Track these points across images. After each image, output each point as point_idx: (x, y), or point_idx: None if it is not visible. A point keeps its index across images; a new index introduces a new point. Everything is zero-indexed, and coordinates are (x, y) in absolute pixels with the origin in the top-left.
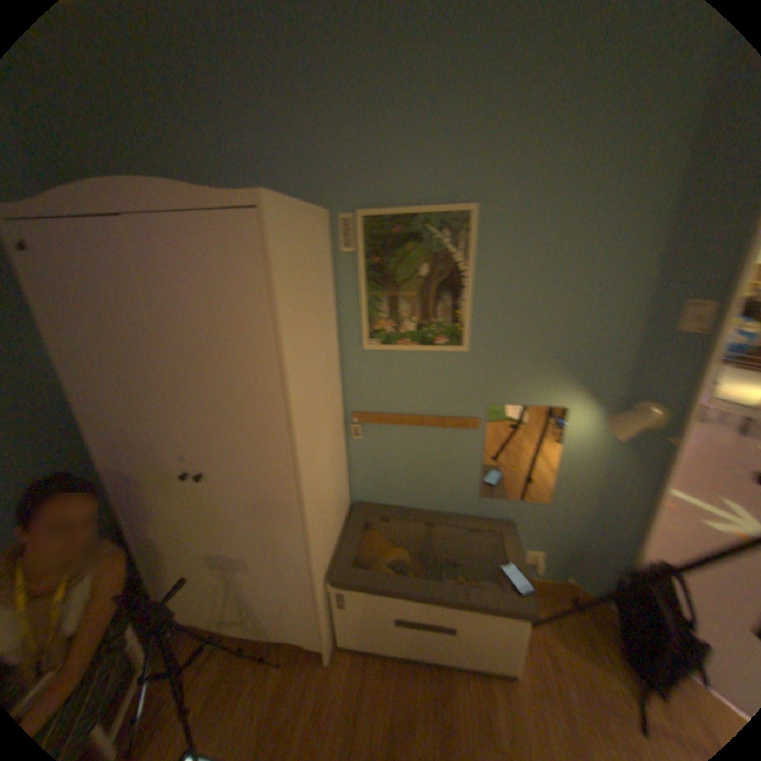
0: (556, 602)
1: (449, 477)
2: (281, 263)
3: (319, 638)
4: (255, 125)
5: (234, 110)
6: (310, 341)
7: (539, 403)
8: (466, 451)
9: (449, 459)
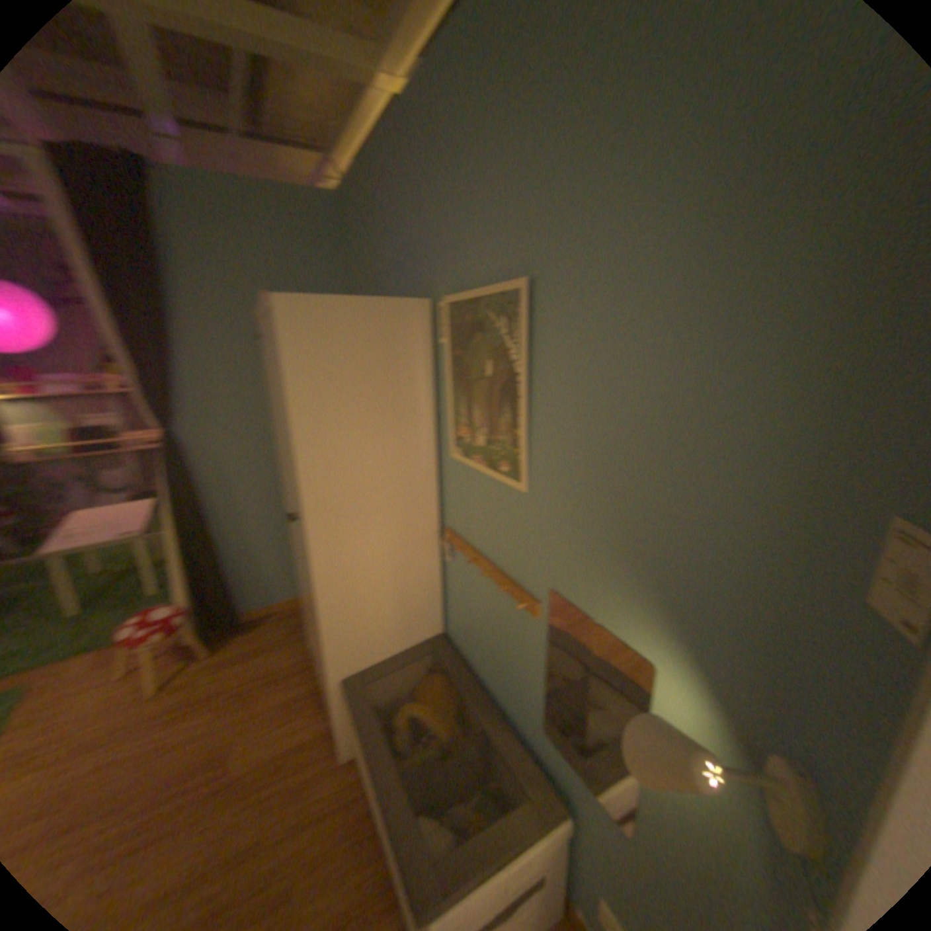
0: None
1: (514, 670)
2: (297, 352)
3: (330, 727)
4: (403, 223)
5: (395, 213)
6: (353, 428)
7: (614, 628)
8: (529, 645)
9: (515, 645)
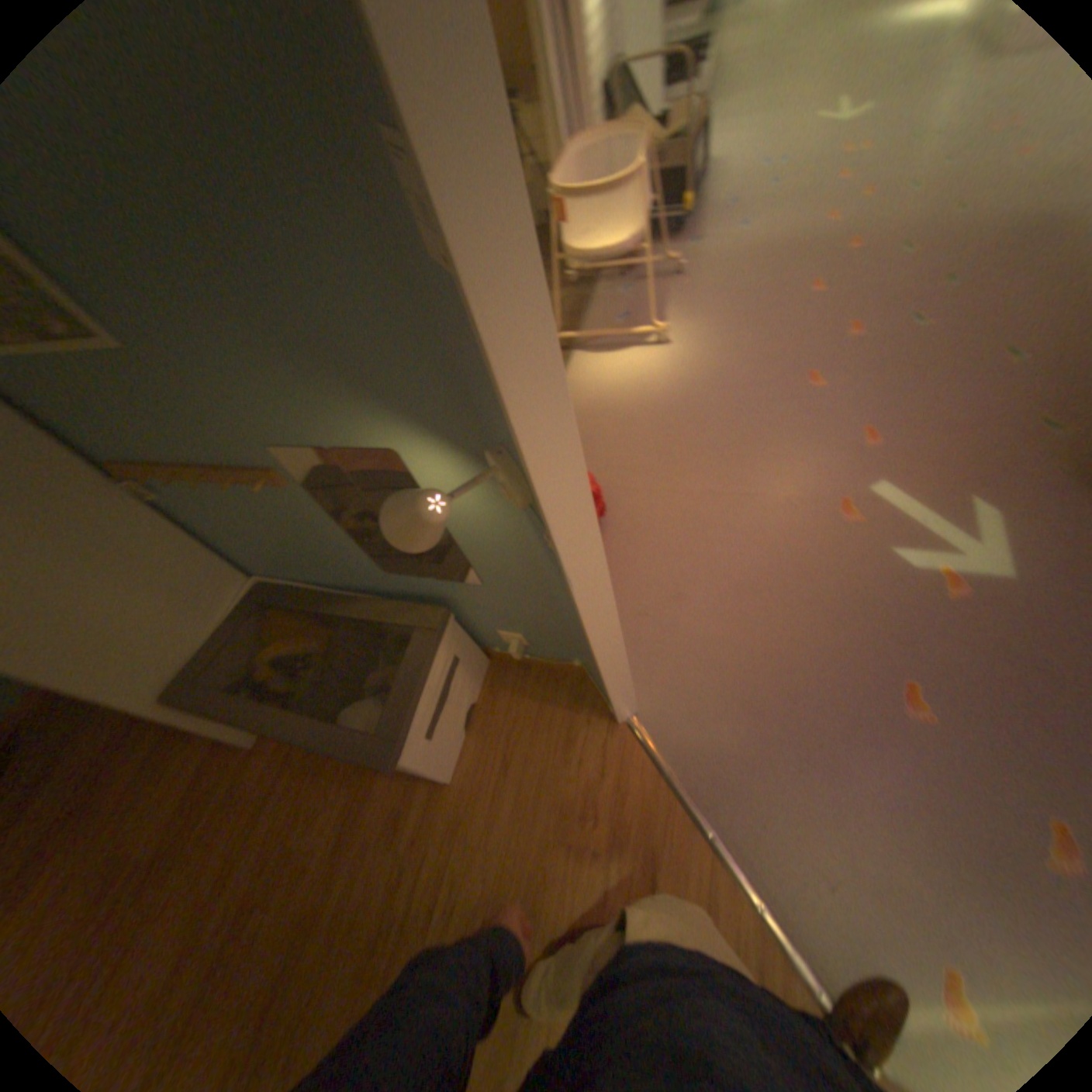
0: (552, 684)
1: (317, 546)
2: None
3: (199, 739)
4: None
5: None
6: None
7: (338, 440)
8: (304, 515)
9: (295, 525)
